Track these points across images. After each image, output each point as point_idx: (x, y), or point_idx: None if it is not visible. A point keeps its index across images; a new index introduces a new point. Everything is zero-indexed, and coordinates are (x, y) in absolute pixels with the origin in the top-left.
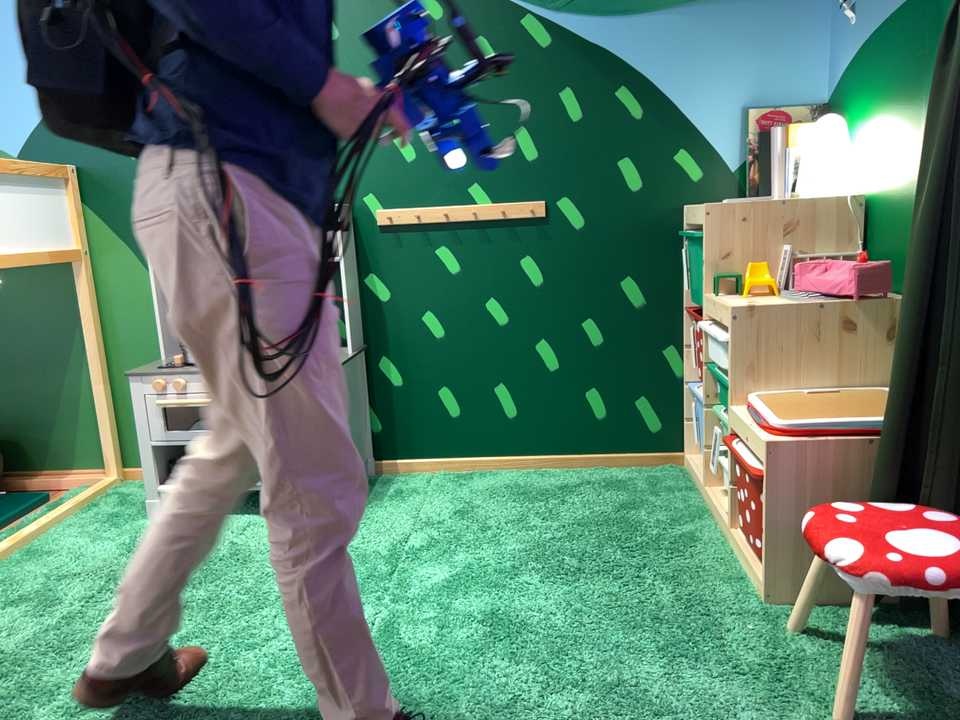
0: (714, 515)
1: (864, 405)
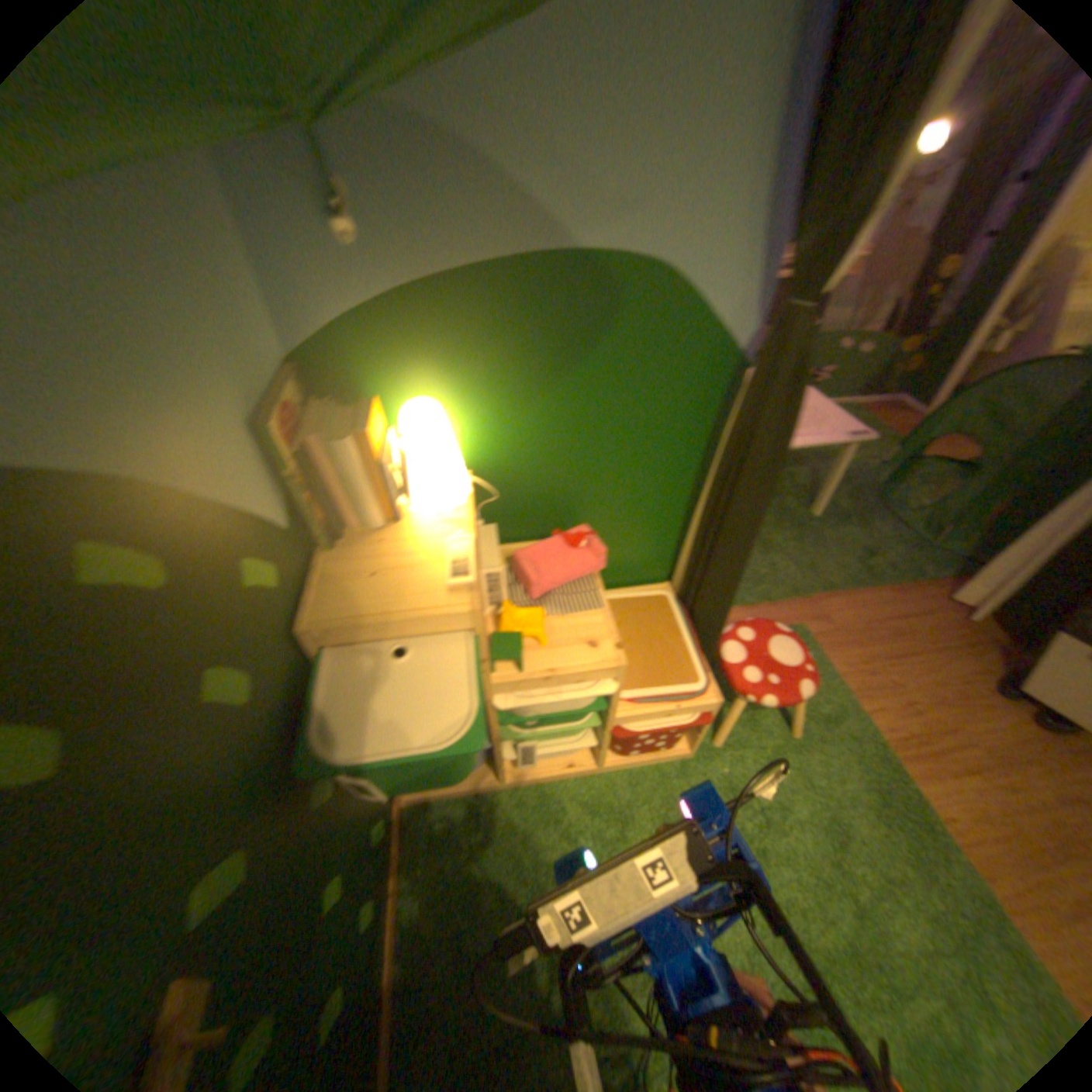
0: (546, 779)
1: (640, 621)
